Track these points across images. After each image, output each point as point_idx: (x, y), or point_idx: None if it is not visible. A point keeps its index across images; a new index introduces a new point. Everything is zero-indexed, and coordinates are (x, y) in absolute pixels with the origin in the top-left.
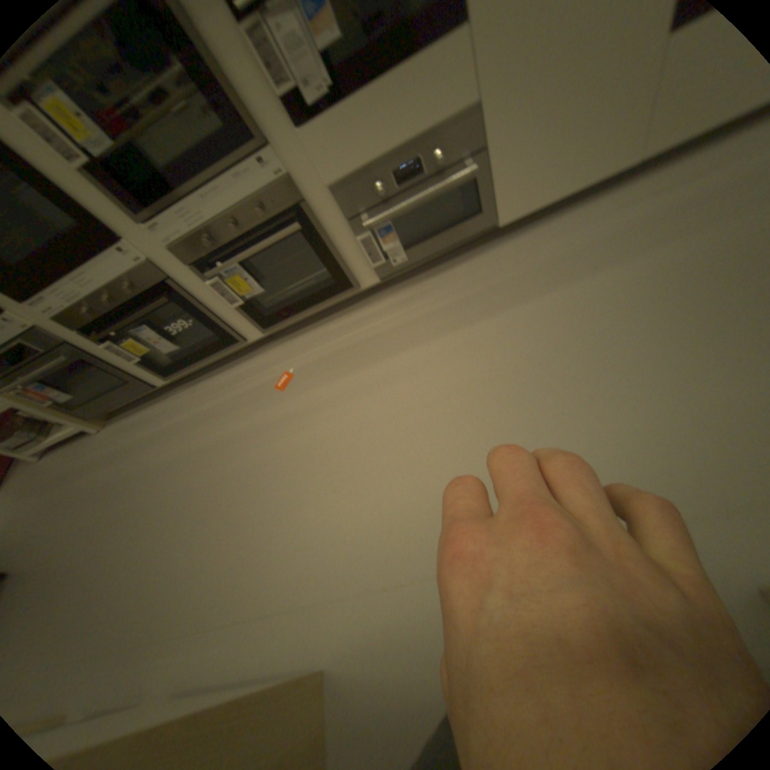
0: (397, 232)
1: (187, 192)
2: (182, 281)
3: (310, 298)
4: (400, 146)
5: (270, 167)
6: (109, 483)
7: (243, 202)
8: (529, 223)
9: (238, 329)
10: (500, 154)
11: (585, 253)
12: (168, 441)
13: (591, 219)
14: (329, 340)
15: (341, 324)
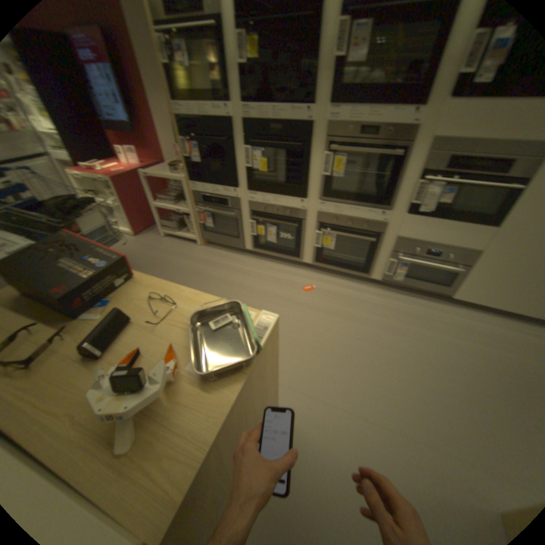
0: (408, 268)
1: (348, 202)
2: (308, 223)
3: (346, 264)
4: (439, 242)
5: (384, 216)
6: (199, 271)
7: (362, 218)
8: (467, 305)
9: (305, 253)
10: (477, 272)
11: (489, 336)
12: (236, 274)
13: (499, 325)
14: (339, 286)
15: (349, 283)
